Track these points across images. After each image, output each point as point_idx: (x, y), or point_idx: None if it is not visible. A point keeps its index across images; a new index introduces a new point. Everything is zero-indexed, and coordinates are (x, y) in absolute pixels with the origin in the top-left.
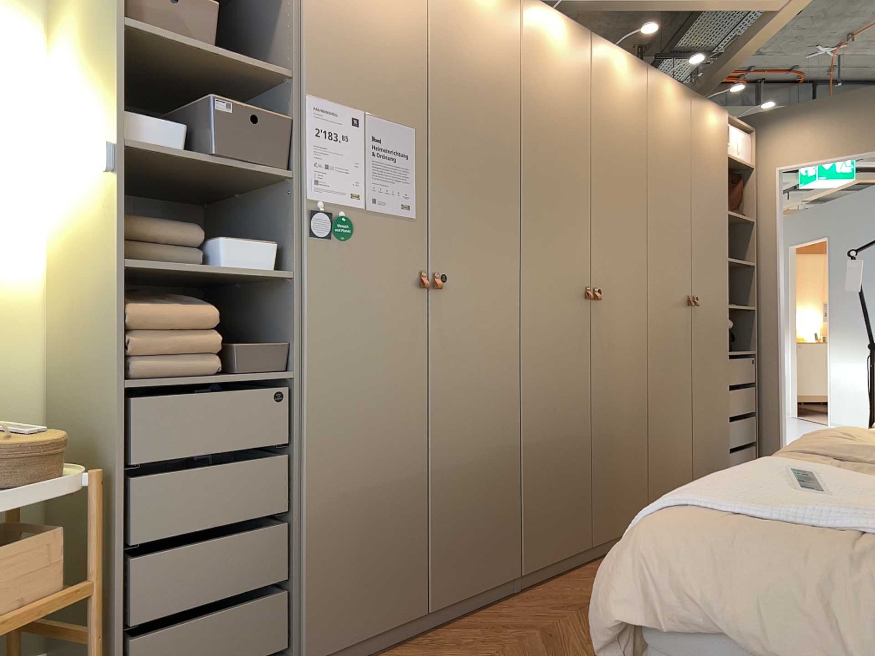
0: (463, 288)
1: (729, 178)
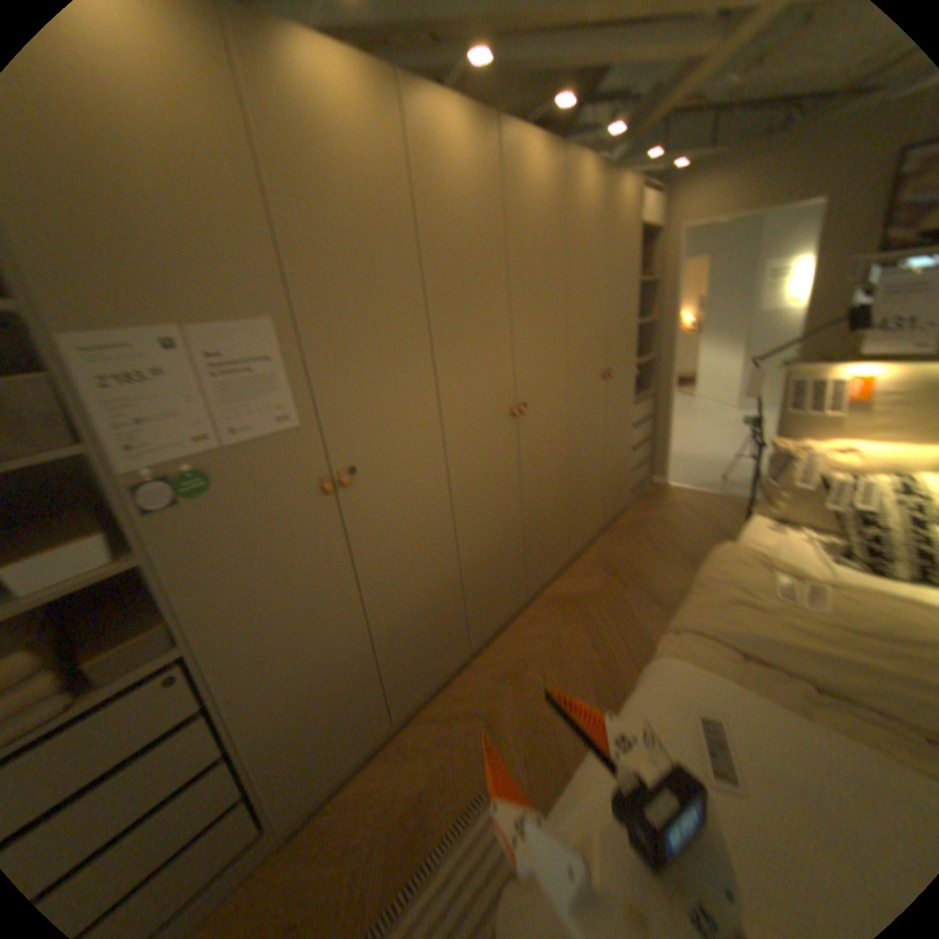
0: (379, 472)
1: (642, 243)
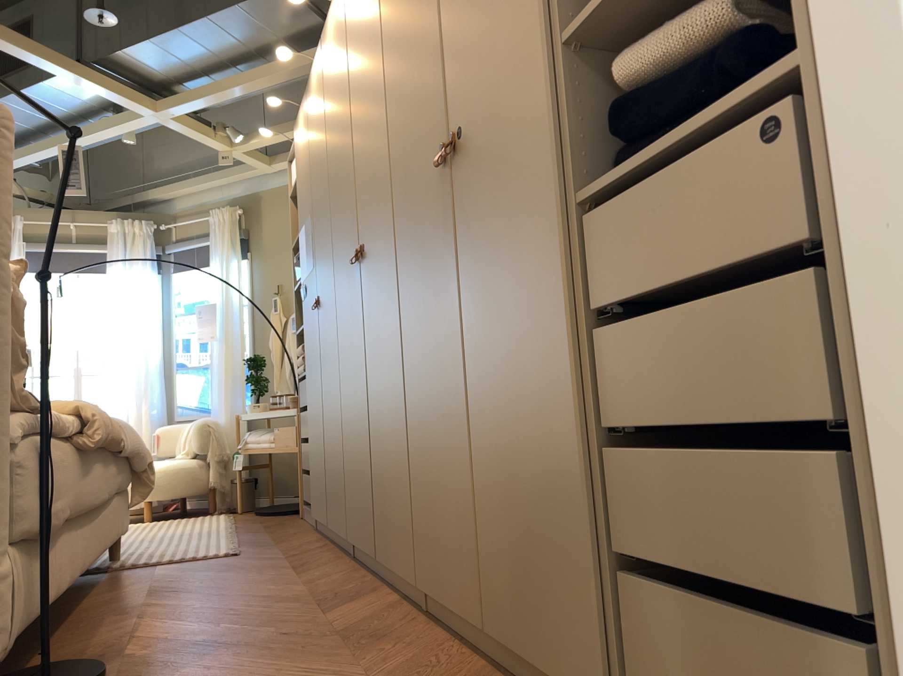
0: (326, 301)
1: None
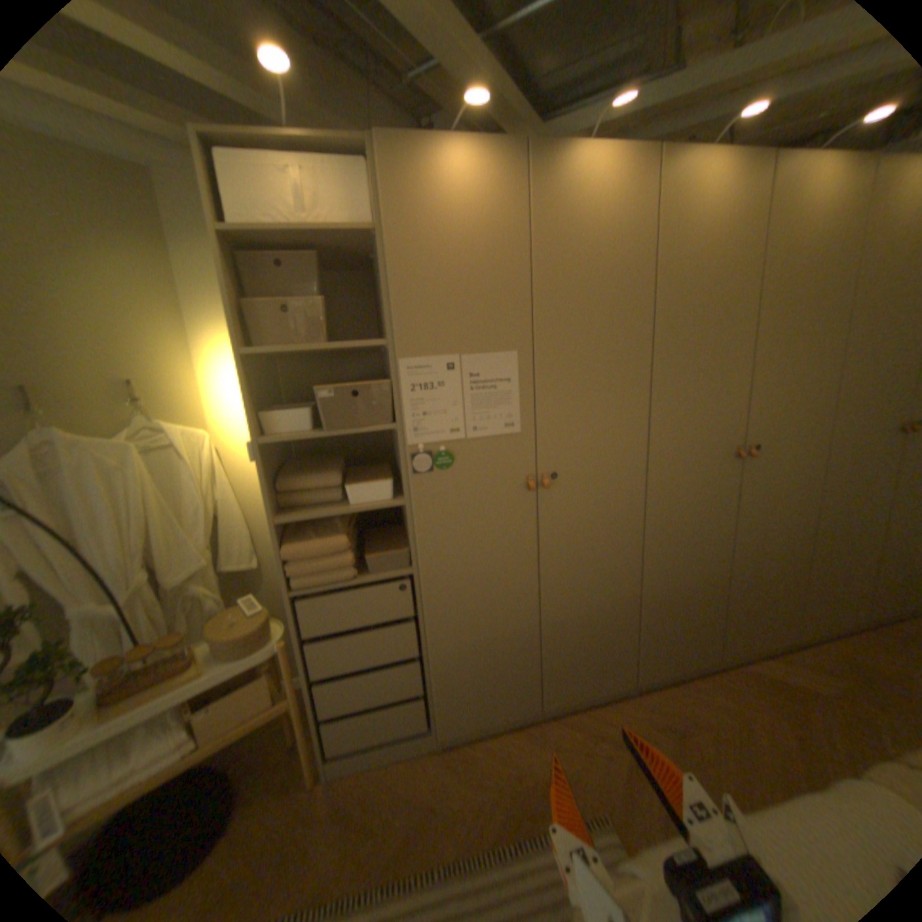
0: (575, 481)
1: None
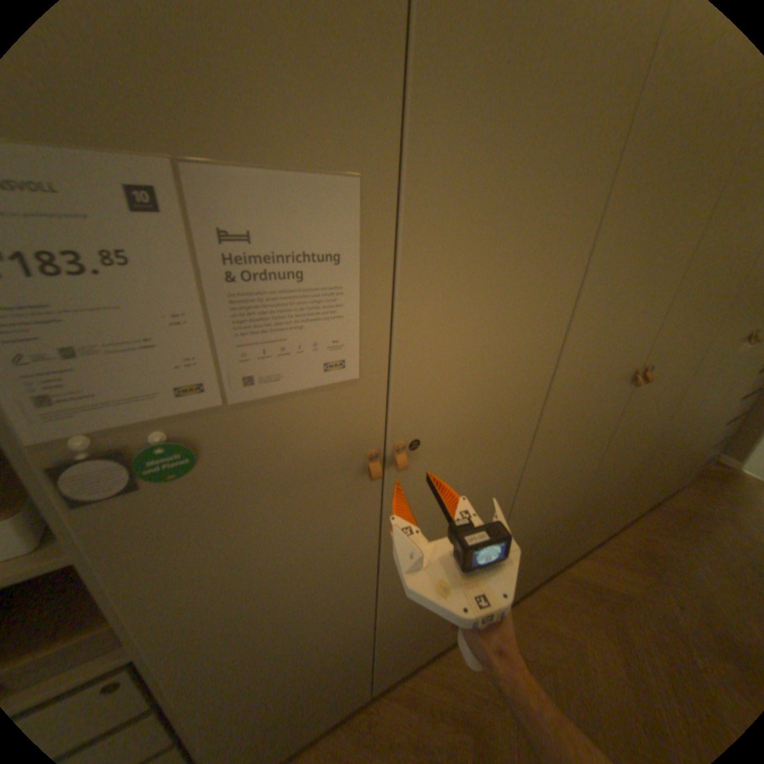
0: (448, 445)
1: None
